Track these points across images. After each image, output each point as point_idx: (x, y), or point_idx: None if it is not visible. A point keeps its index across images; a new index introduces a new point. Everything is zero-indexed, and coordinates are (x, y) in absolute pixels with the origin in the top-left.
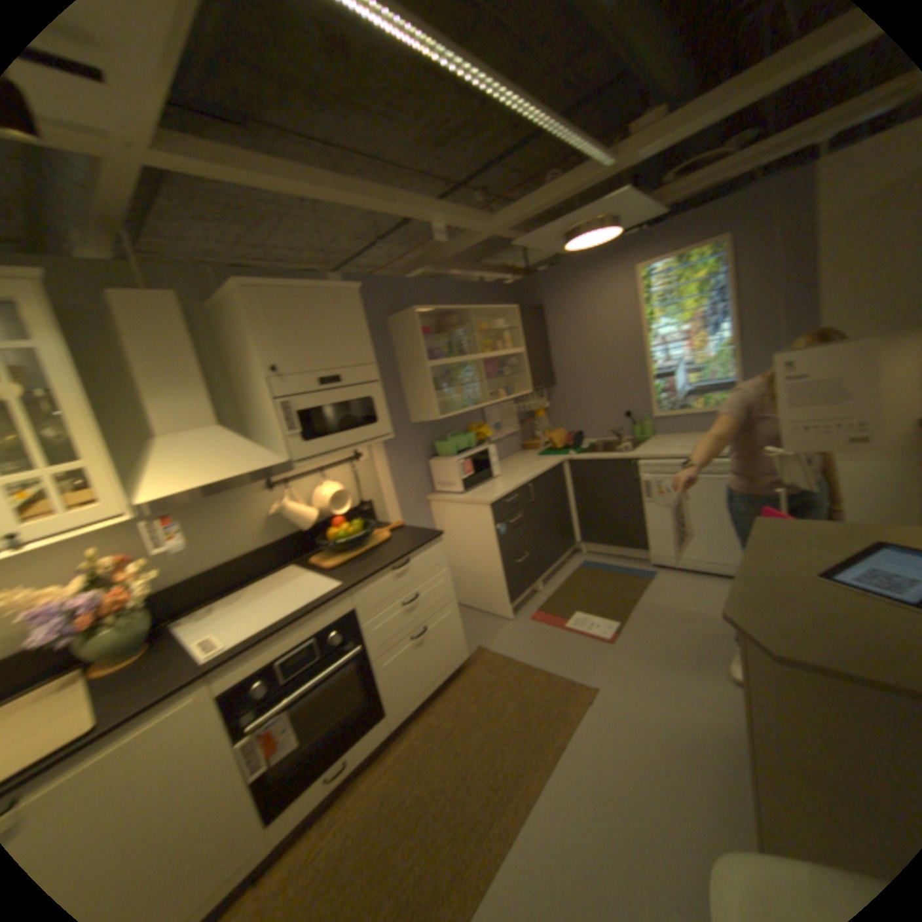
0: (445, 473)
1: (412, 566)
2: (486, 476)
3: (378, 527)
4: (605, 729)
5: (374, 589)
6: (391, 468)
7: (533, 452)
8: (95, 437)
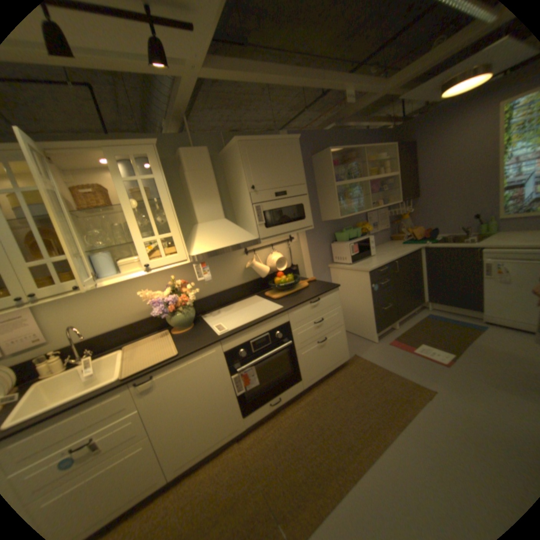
0: (340, 252)
1: (320, 303)
2: (366, 255)
3: (300, 280)
4: (441, 416)
5: (299, 313)
6: (308, 247)
7: (398, 242)
8: (174, 223)
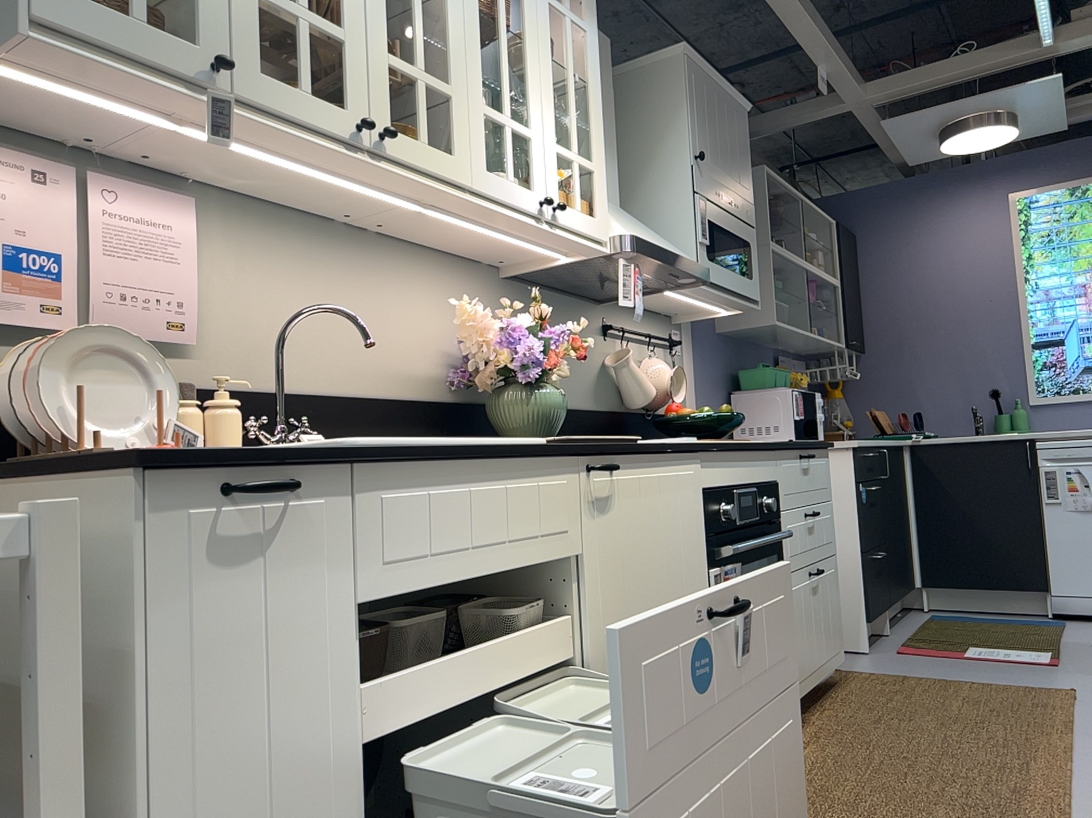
0: (758, 415)
1: (812, 468)
2: (813, 433)
3: None
4: None
5: (789, 470)
6: (697, 382)
7: None
8: (601, 144)
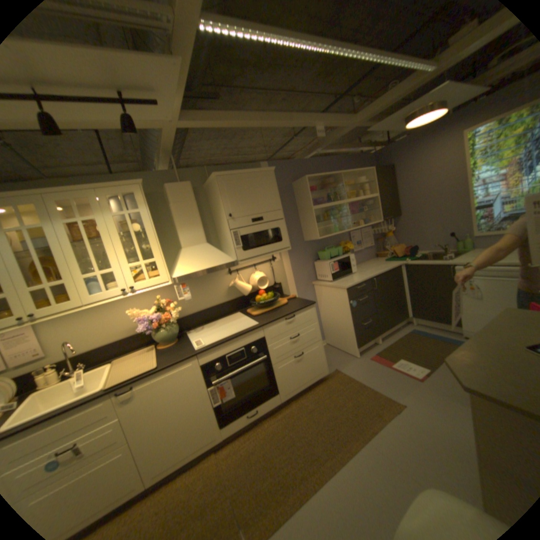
0: (322, 270)
1: (295, 319)
2: (347, 272)
3: (281, 297)
4: (405, 430)
5: (274, 329)
6: (291, 266)
7: (382, 259)
8: (157, 249)
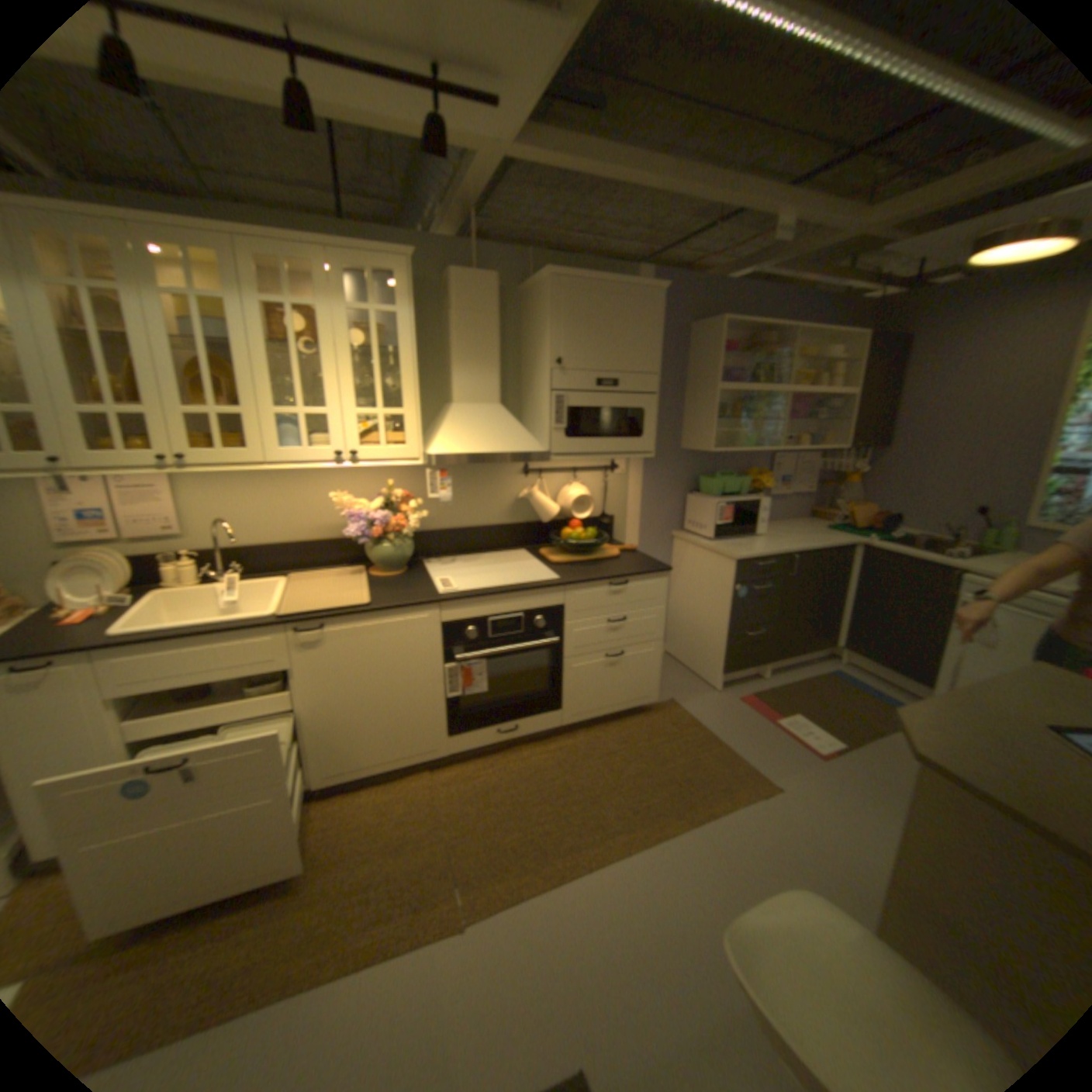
0: (700, 513)
1: (629, 589)
2: (747, 531)
3: (610, 544)
4: (771, 826)
5: (586, 596)
6: (642, 490)
7: (823, 522)
8: (413, 393)
